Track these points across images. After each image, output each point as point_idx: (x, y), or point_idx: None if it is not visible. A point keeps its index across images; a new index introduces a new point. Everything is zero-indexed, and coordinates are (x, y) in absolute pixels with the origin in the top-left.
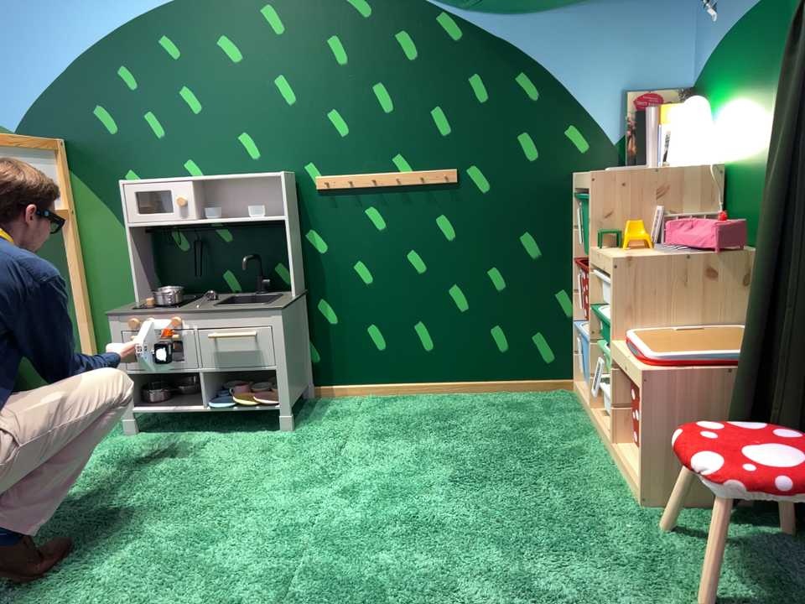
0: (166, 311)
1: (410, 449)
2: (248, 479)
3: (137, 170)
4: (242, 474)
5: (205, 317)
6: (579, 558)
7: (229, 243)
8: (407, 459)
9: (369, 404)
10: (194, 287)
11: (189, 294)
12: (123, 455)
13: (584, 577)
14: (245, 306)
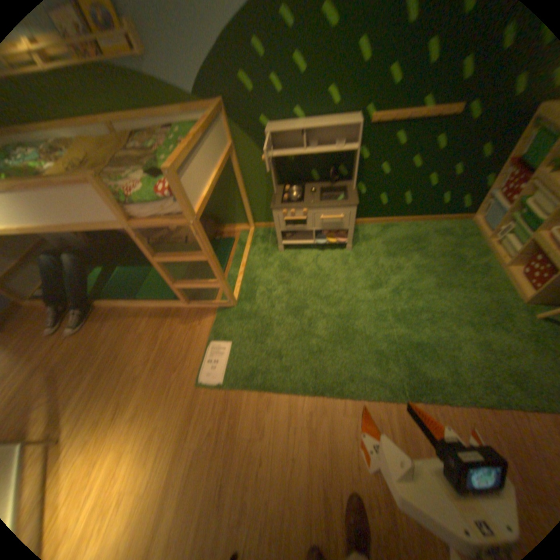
0: (300, 206)
1: (408, 263)
2: (347, 281)
3: (266, 115)
4: (343, 278)
5: (318, 209)
6: (504, 333)
7: (316, 156)
8: (410, 269)
9: (376, 230)
10: (296, 179)
11: (295, 184)
12: (286, 264)
13: (509, 343)
14: (337, 202)
